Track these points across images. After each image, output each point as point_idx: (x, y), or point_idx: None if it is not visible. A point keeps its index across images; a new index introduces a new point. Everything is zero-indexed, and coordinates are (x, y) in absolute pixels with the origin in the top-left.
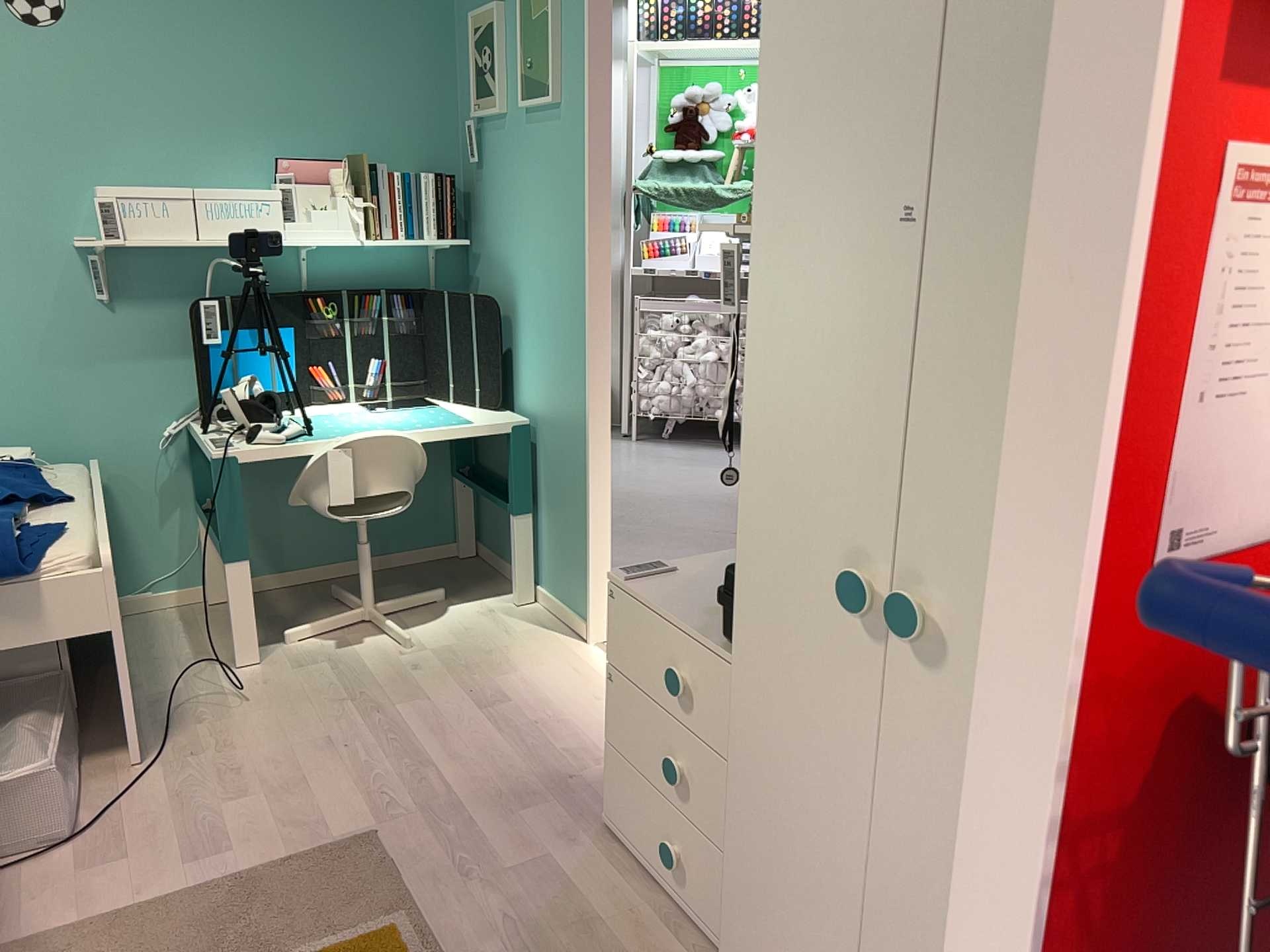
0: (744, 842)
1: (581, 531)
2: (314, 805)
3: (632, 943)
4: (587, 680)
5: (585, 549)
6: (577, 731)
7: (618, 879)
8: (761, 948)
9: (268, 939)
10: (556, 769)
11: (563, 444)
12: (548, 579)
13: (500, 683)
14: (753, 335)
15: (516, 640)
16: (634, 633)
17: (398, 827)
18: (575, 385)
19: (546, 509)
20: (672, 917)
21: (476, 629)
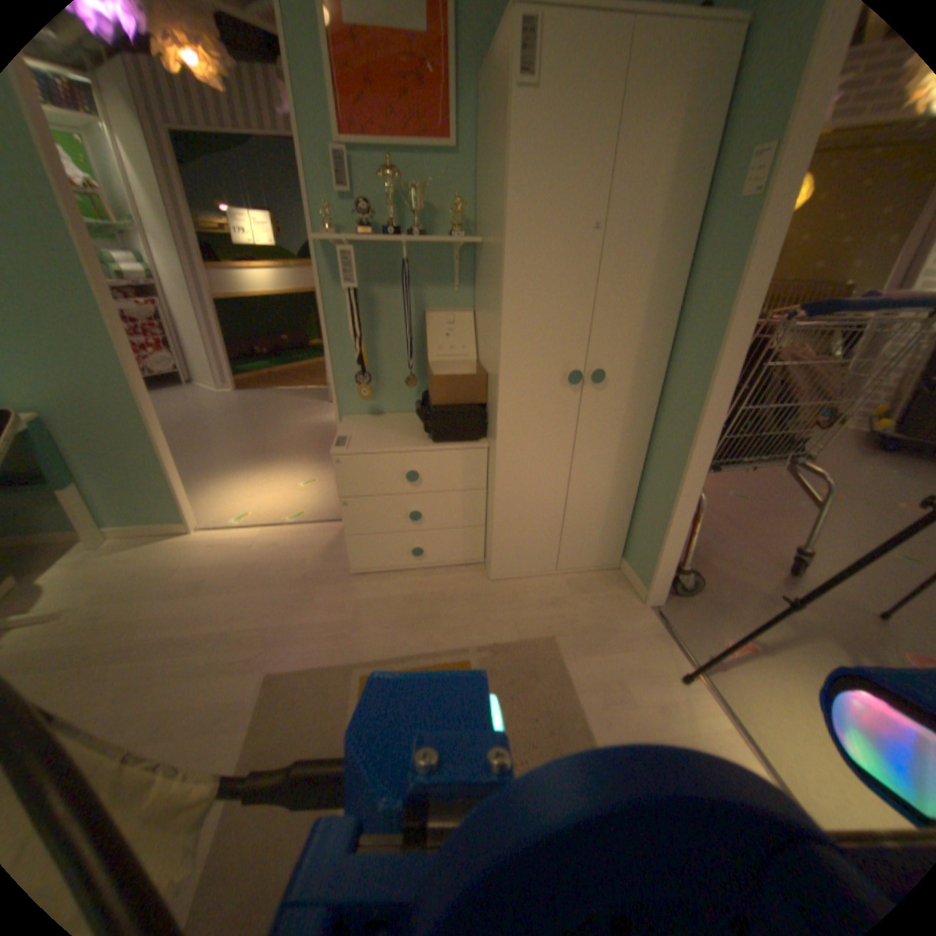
0: (504, 500)
1: (151, 471)
2: (200, 707)
3: (429, 588)
4: (224, 545)
5: (163, 480)
6: (267, 562)
7: (389, 581)
8: (514, 531)
9: (322, 746)
10: (290, 580)
11: (100, 420)
12: (113, 519)
13: (178, 580)
14: (505, 289)
15: (137, 561)
16: (365, 471)
17: (272, 661)
18: (103, 373)
19: (90, 474)
20: (423, 572)
21: (92, 576)
